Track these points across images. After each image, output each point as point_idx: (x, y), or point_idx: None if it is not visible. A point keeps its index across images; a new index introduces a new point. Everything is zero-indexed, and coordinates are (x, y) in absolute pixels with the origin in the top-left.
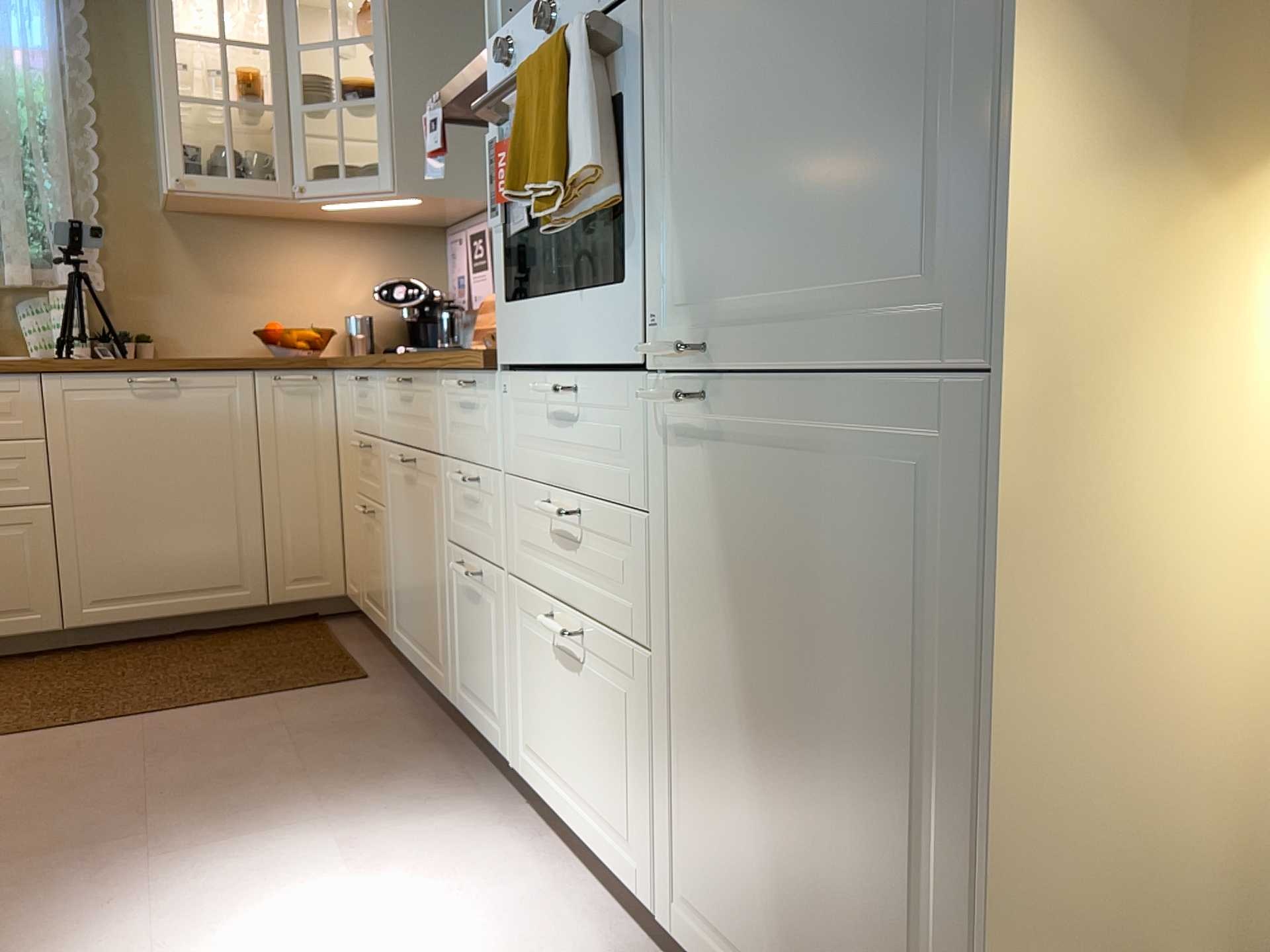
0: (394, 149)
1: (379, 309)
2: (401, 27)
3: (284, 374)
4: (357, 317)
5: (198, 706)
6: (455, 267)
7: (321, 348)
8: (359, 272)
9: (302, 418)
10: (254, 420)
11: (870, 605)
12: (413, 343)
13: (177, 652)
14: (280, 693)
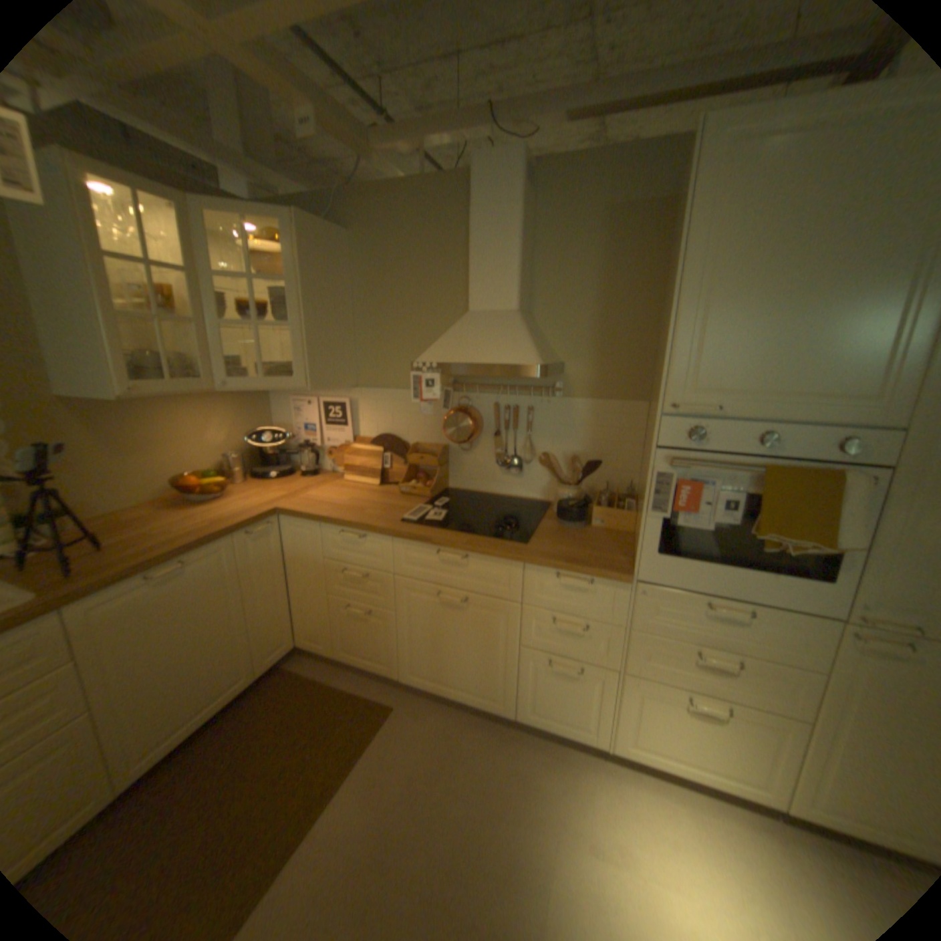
0: (305, 362)
1: (234, 445)
2: (304, 275)
3: (251, 530)
4: (224, 455)
5: (330, 799)
6: (301, 419)
7: (219, 487)
8: (219, 422)
9: (263, 554)
10: (235, 569)
11: None
12: (268, 466)
13: (219, 755)
14: (362, 753)
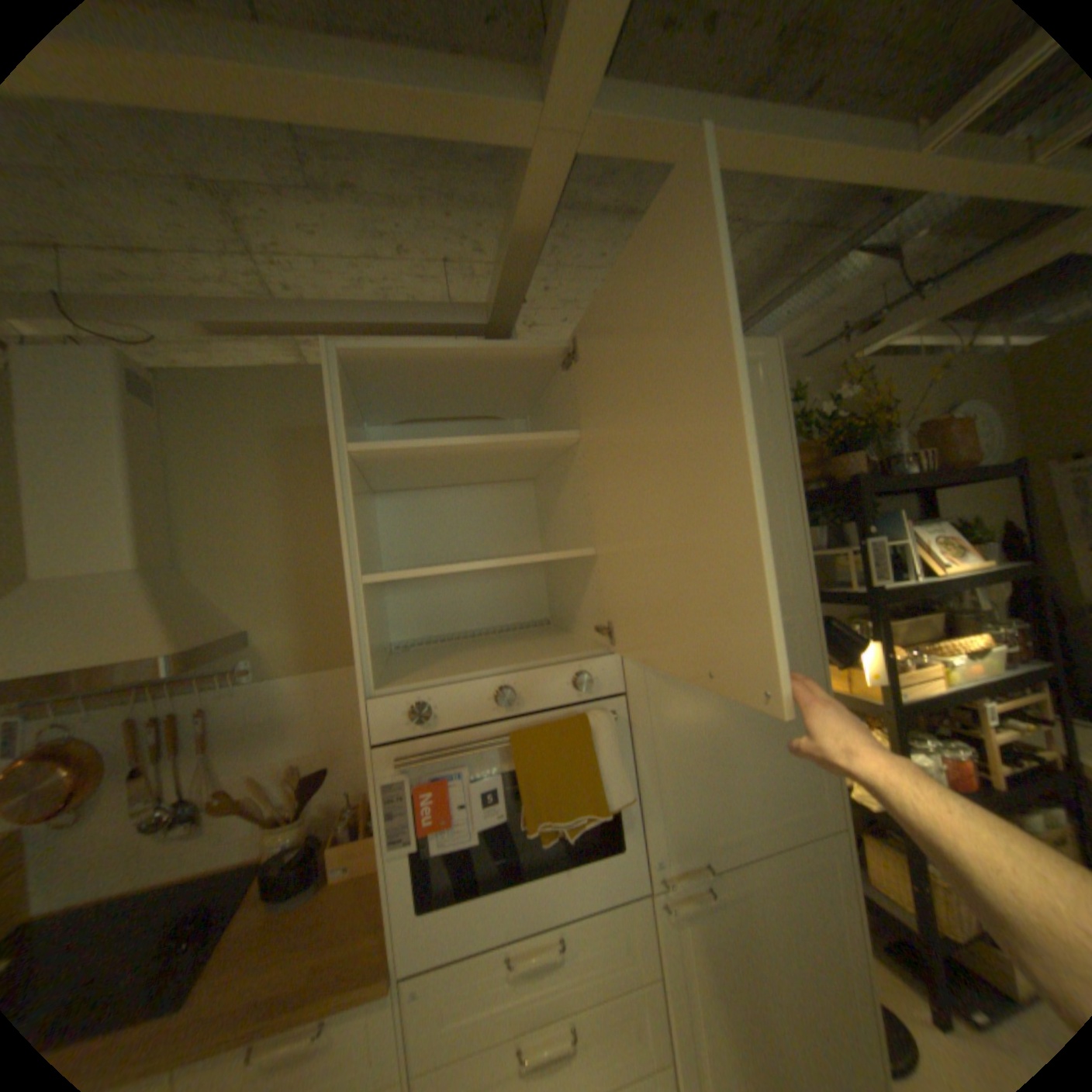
0: None
1: None
2: None
3: None
4: None
5: None
6: None
7: None
8: None
9: None
10: None
11: (810, 932)
12: None
13: None
14: None
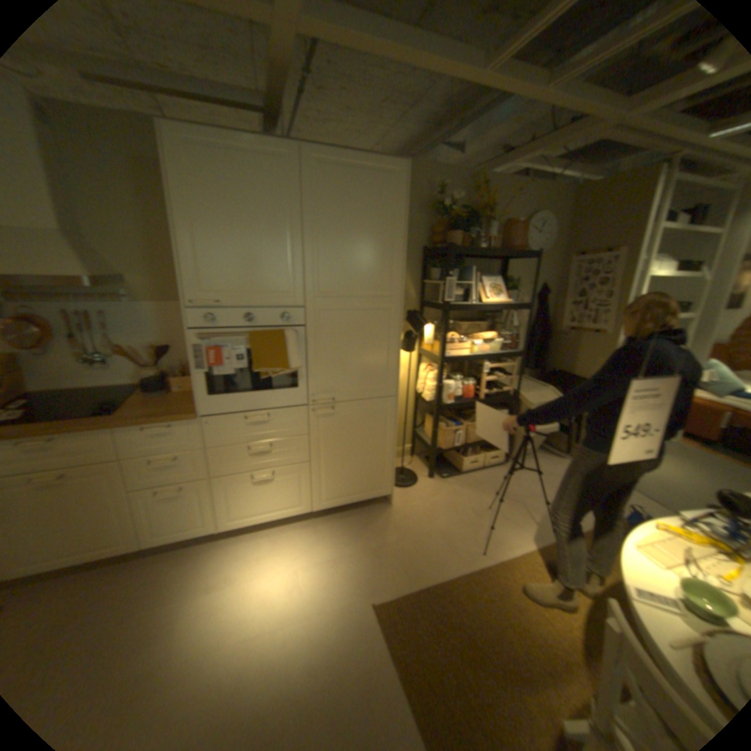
0: None
1: None
2: None
3: None
4: None
5: None
6: None
7: None
8: None
9: None
10: None
11: (370, 428)
12: None
13: None
14: None
